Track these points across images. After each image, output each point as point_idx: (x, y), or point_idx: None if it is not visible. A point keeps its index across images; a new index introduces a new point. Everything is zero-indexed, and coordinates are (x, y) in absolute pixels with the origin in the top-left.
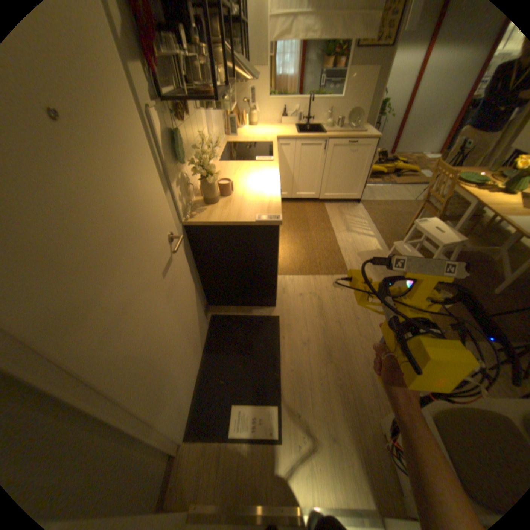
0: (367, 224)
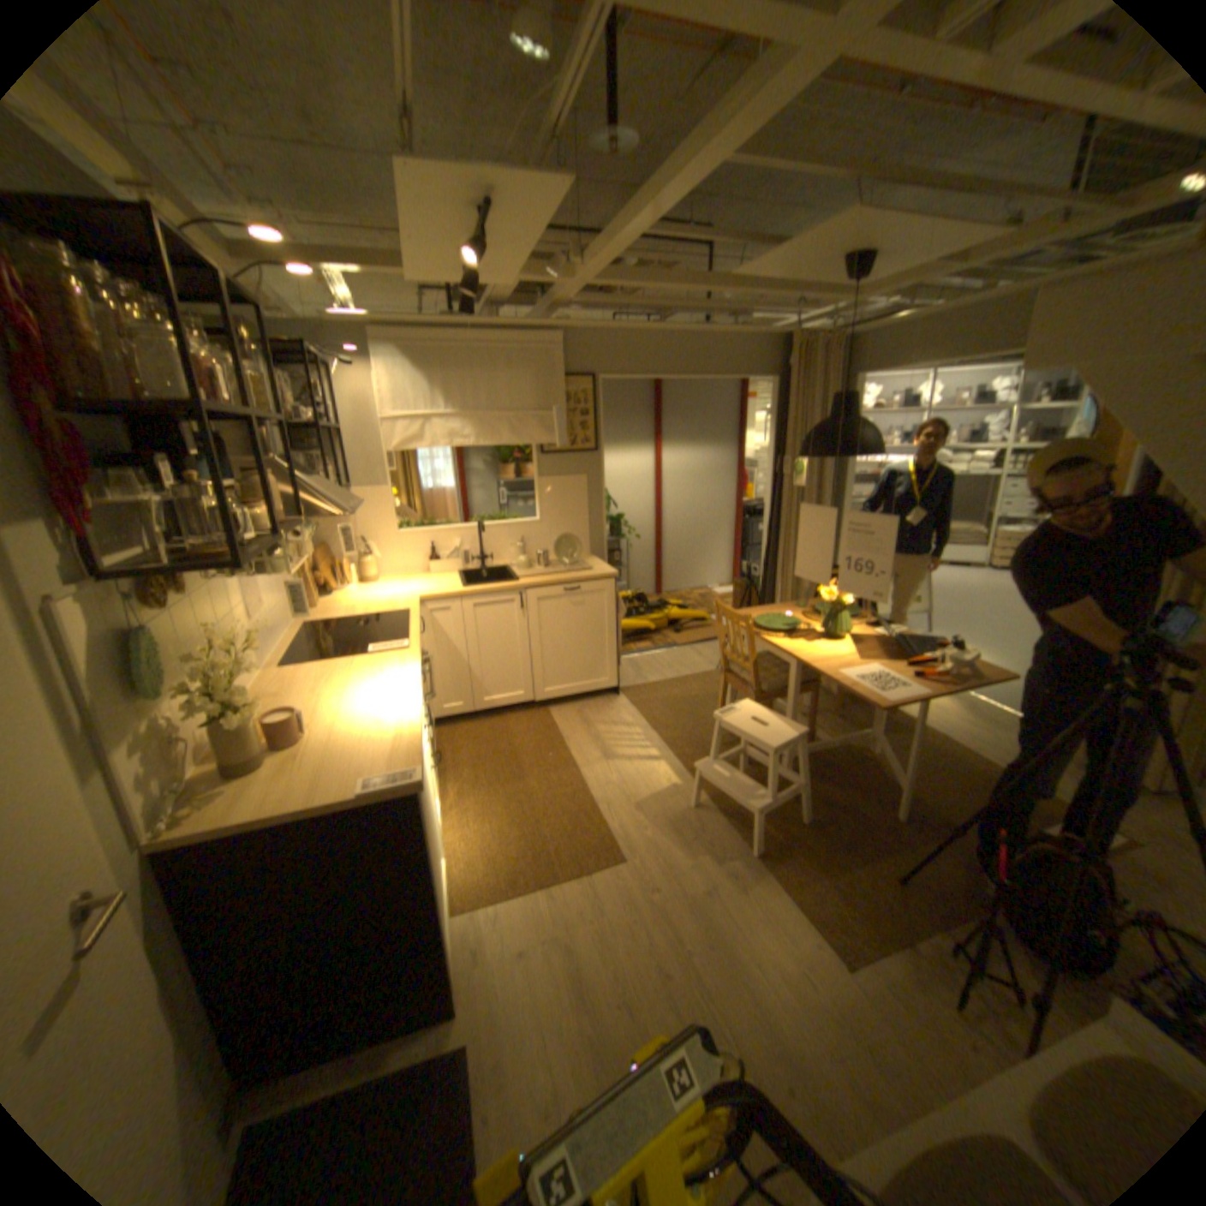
0: (643, 733)
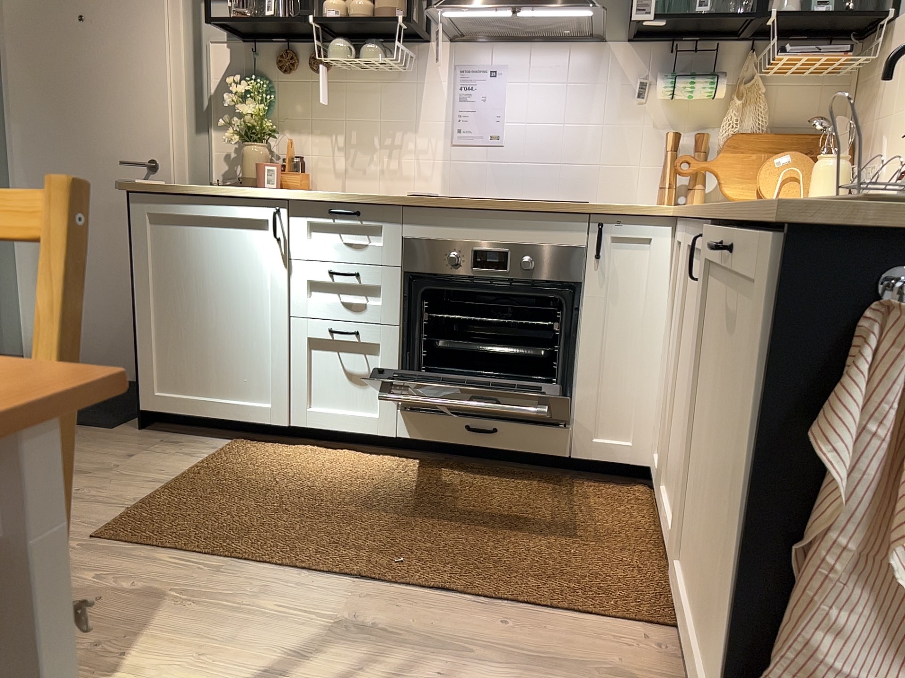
0: None
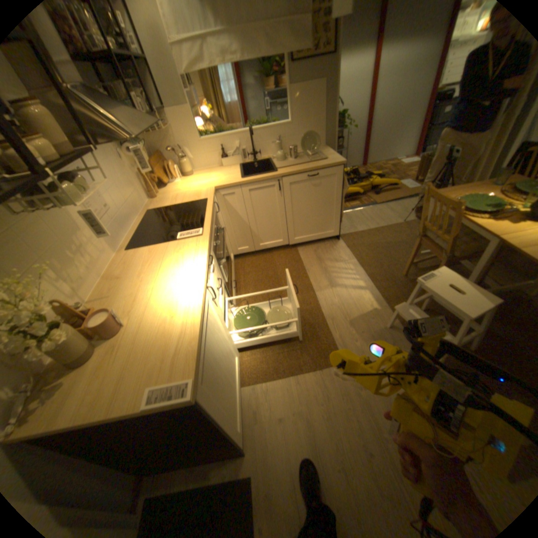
0: (353, 269)
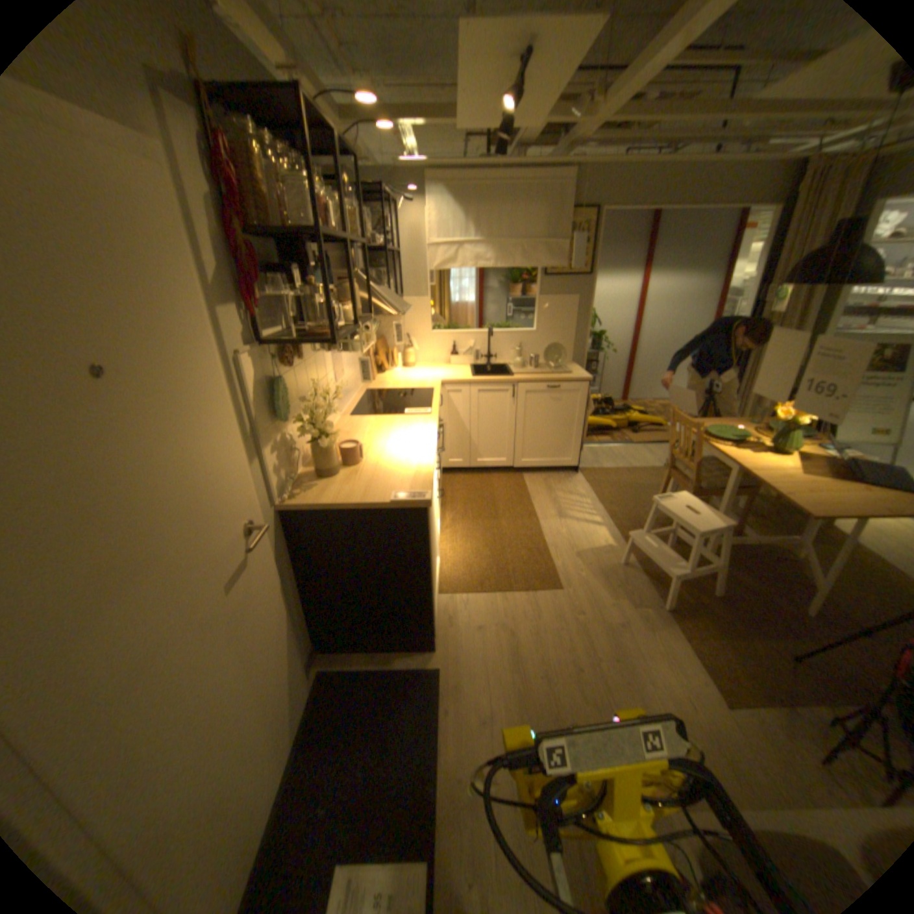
0: (592, 504)
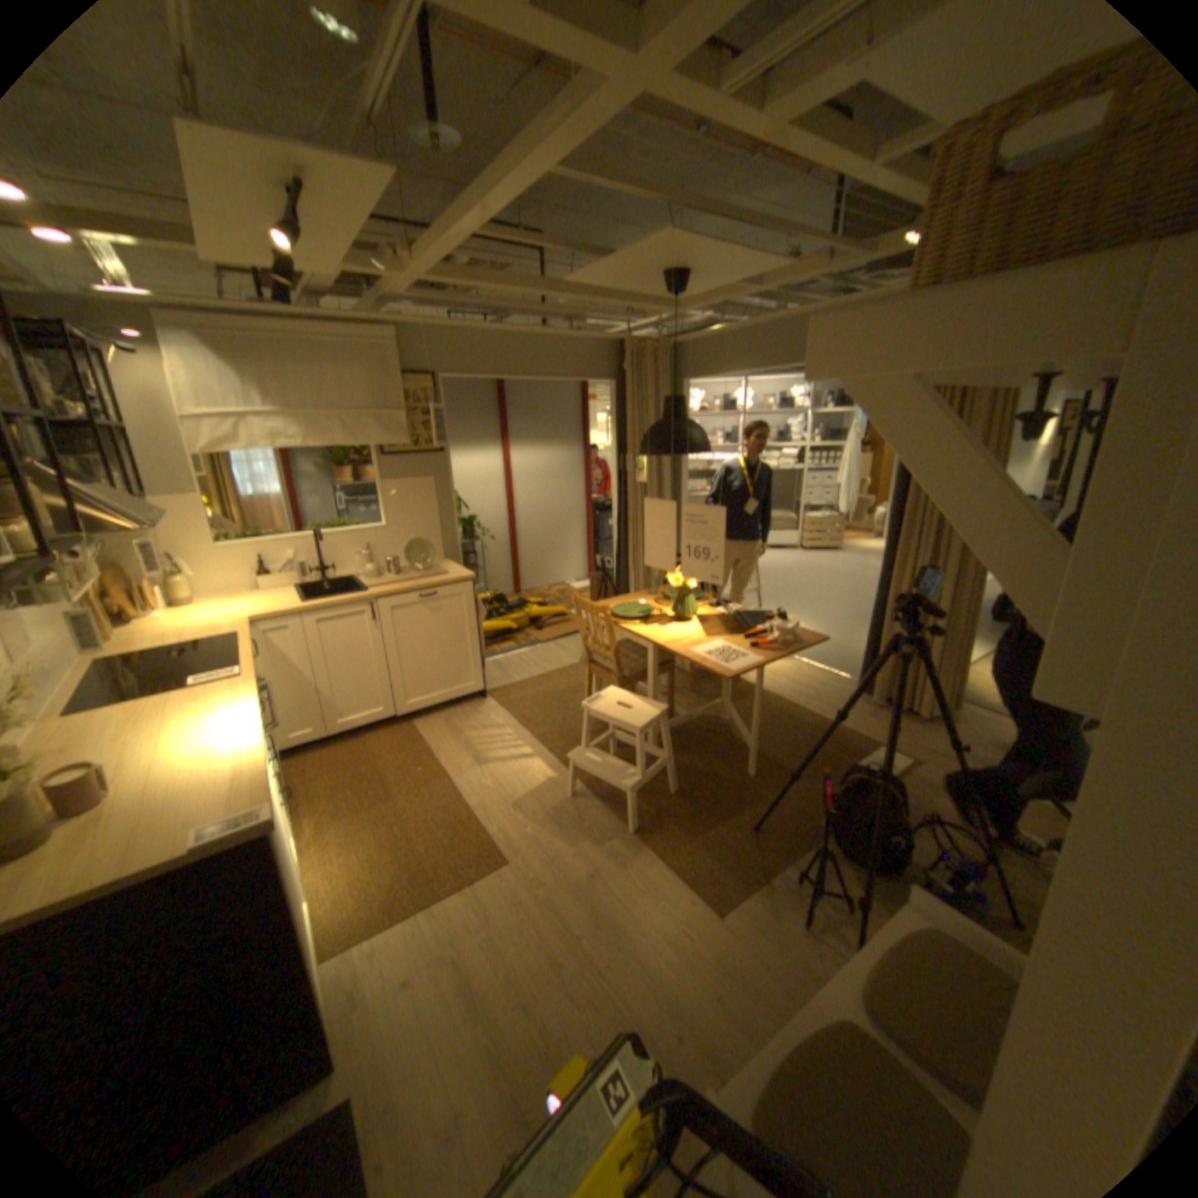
0: (514, 732)
